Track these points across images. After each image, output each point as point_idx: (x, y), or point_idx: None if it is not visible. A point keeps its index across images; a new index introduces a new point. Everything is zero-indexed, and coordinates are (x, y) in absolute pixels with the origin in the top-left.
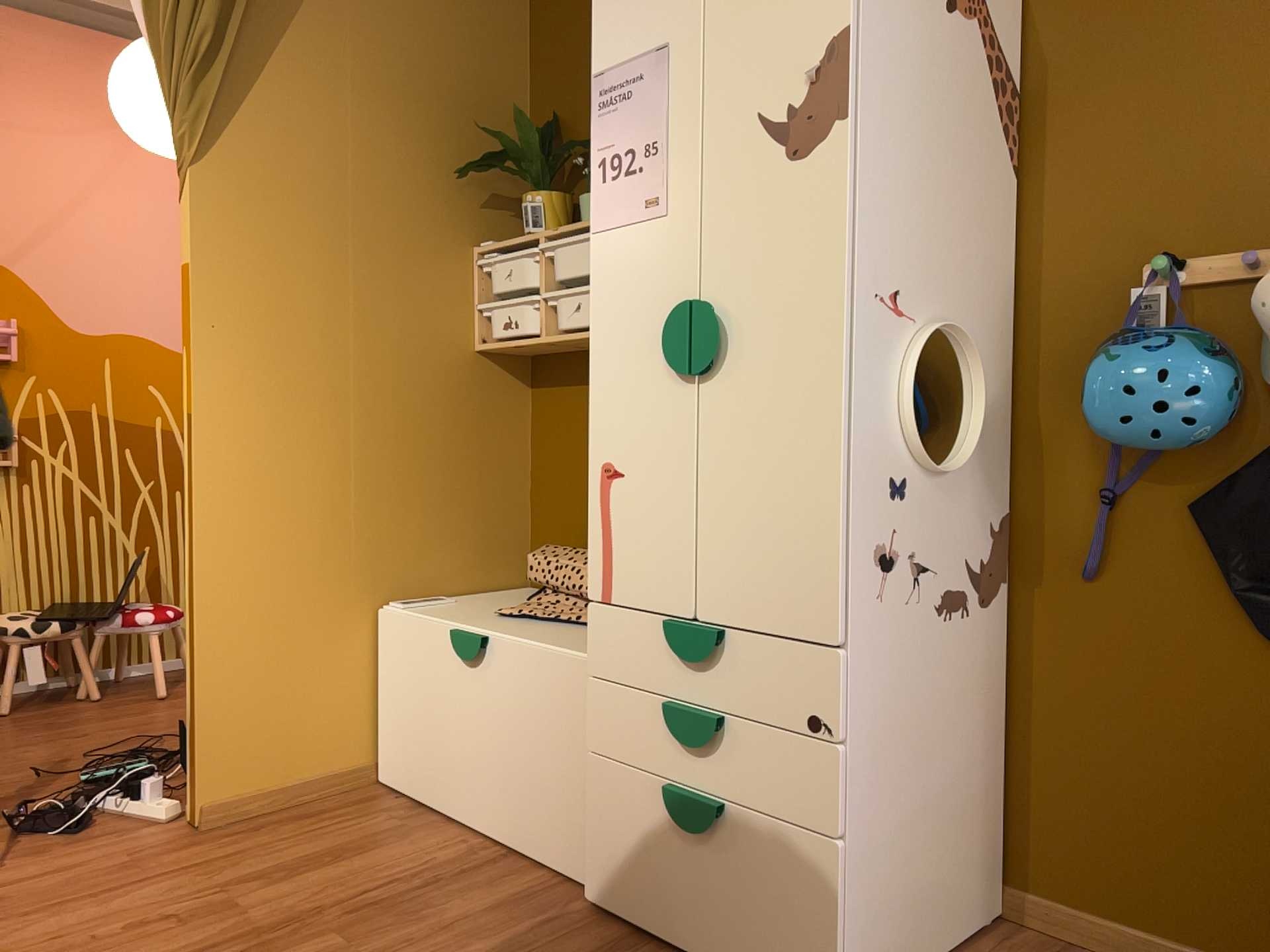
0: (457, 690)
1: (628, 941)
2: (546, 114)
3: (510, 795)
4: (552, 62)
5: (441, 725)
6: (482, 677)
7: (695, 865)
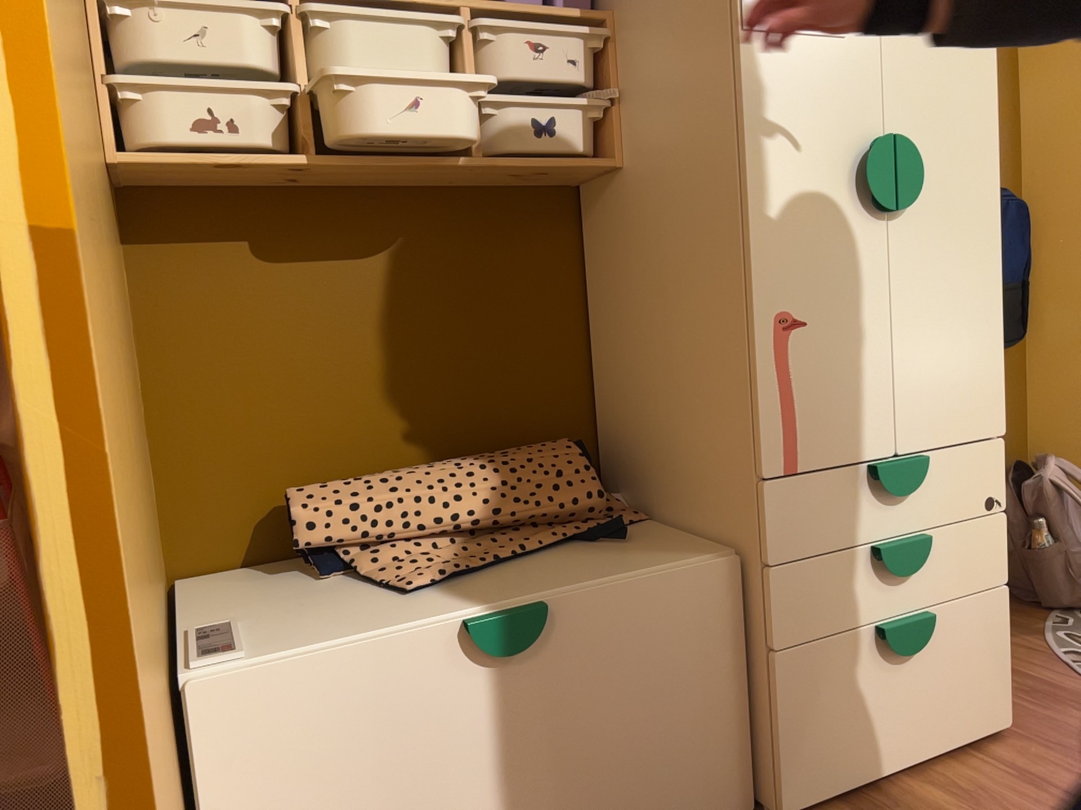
0: (476, 717)
1: (863, 806)
2: None
3: (610, 797)
4: None
5: (436, 794)
6: (536, 668)
7: (904, 683)
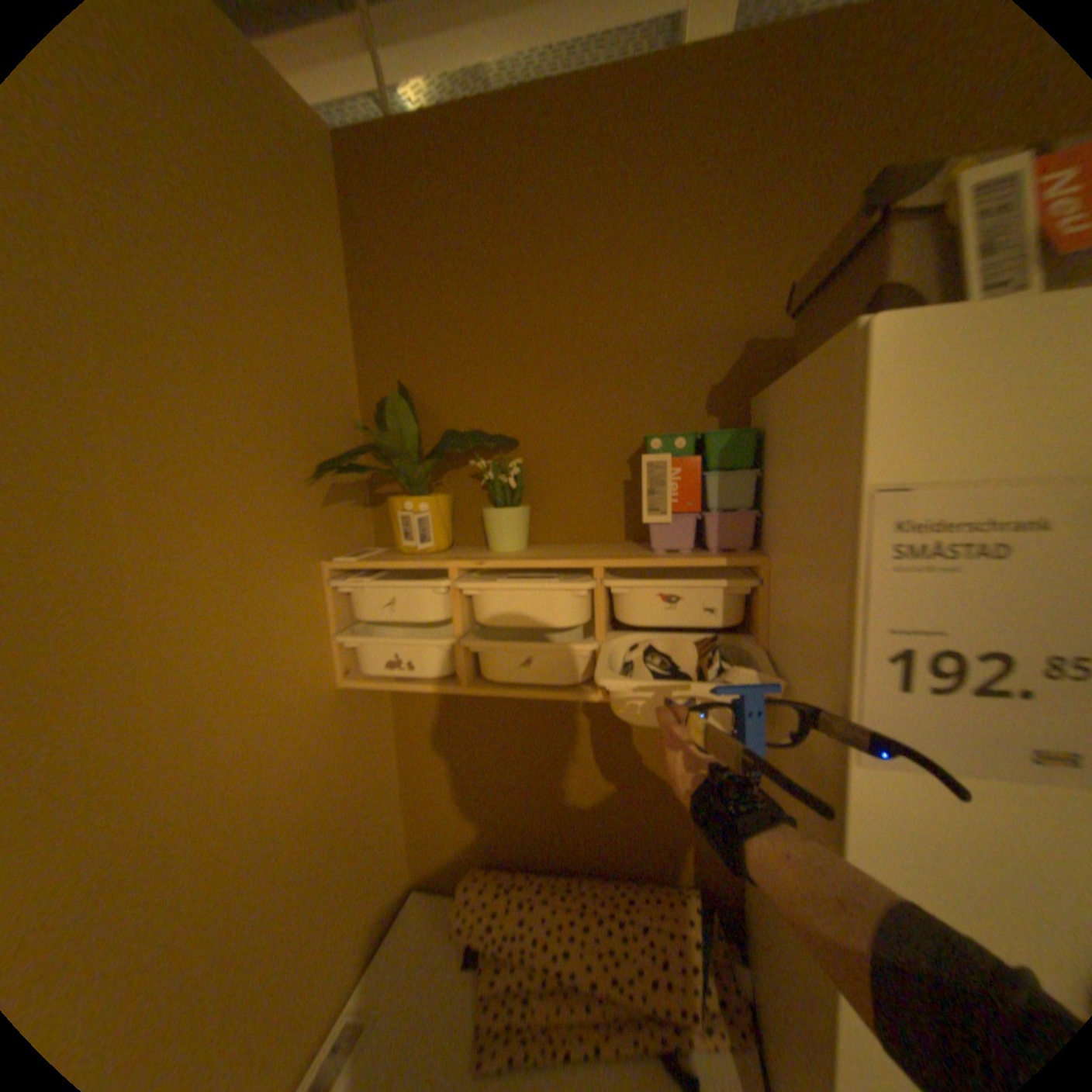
0: None
1: None
2: (385, 379)
3: None
4: (391, 315)
5: None
6: None
7: None
